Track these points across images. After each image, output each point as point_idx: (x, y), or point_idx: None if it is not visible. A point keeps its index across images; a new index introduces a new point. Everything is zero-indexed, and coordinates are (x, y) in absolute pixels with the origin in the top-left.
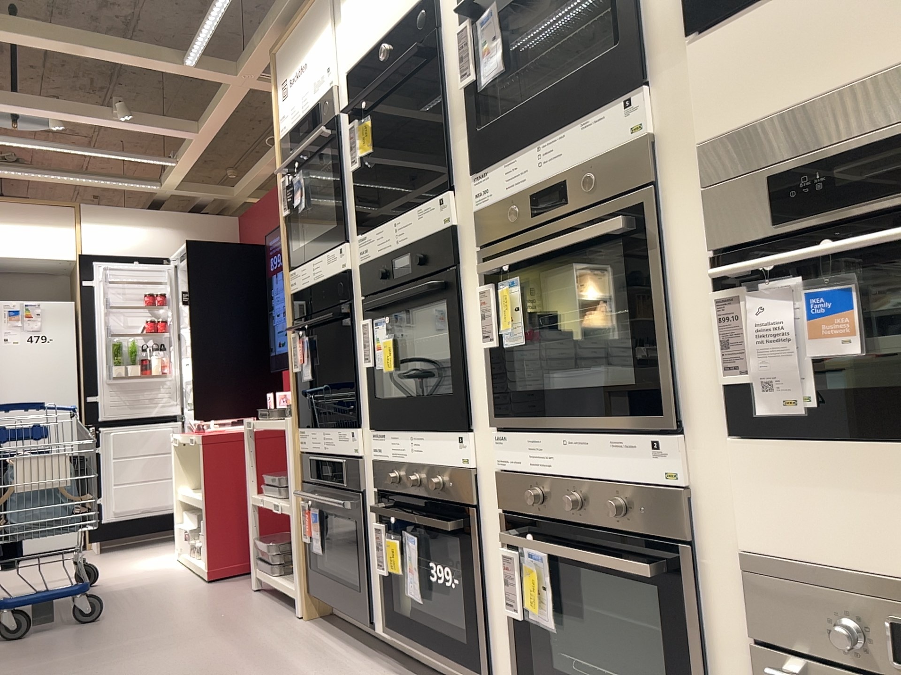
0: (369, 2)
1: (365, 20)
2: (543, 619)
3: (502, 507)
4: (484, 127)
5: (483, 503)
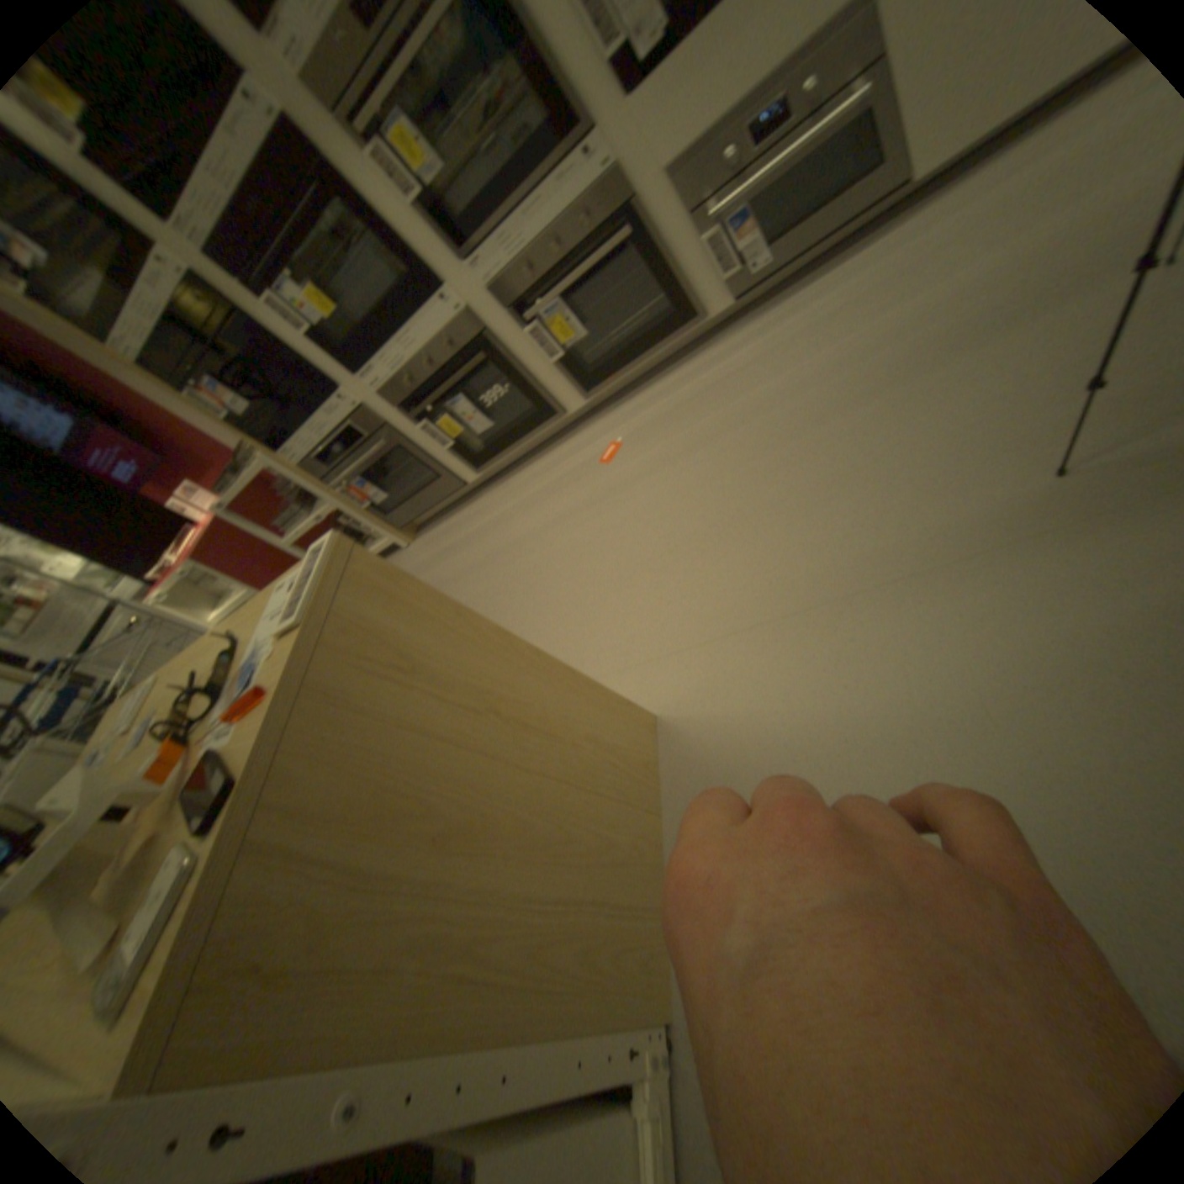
0: None
1: None
2: (576, 336)
3: (503, 307)
4: None
5: (487, 321)
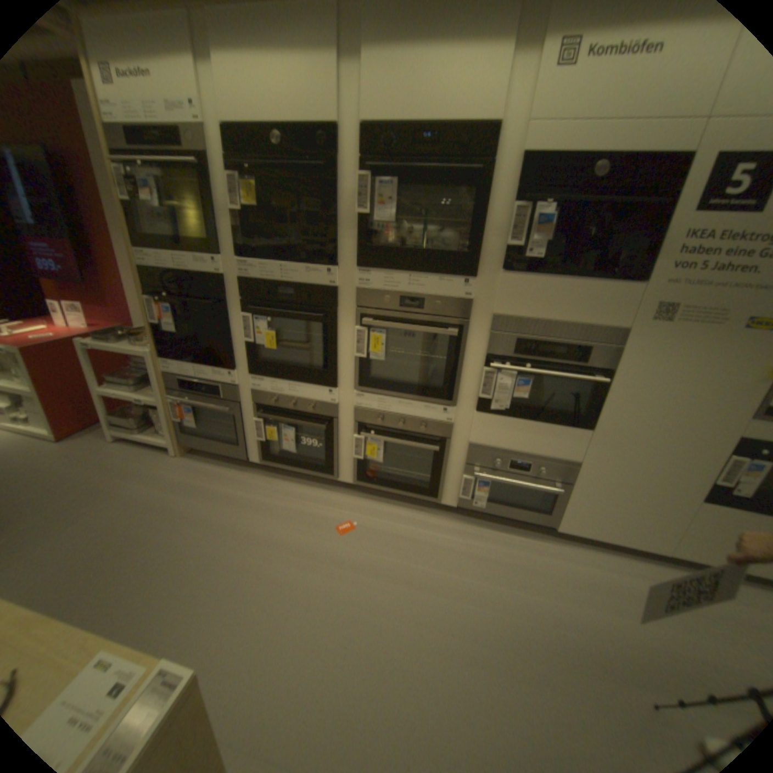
0: (255, 79)
1: (250, 93)
2: (375, 460)
3: (354, 420)
4: (370, 245)
5: (340, 417)
